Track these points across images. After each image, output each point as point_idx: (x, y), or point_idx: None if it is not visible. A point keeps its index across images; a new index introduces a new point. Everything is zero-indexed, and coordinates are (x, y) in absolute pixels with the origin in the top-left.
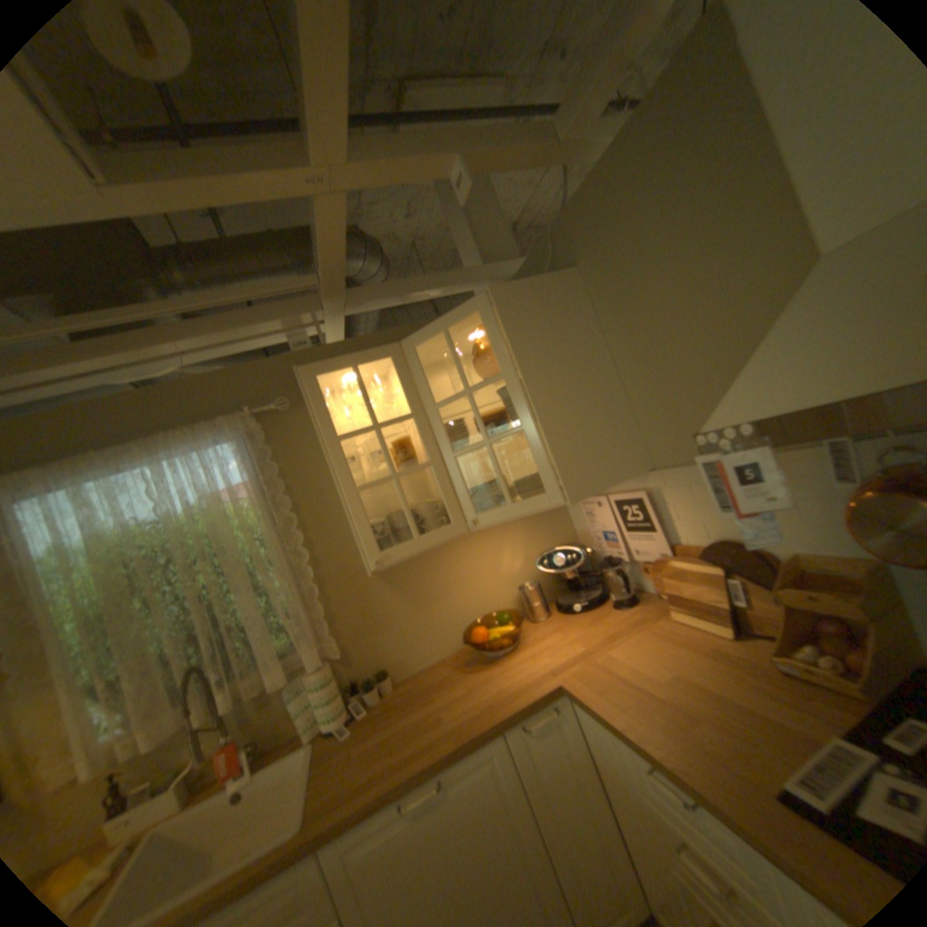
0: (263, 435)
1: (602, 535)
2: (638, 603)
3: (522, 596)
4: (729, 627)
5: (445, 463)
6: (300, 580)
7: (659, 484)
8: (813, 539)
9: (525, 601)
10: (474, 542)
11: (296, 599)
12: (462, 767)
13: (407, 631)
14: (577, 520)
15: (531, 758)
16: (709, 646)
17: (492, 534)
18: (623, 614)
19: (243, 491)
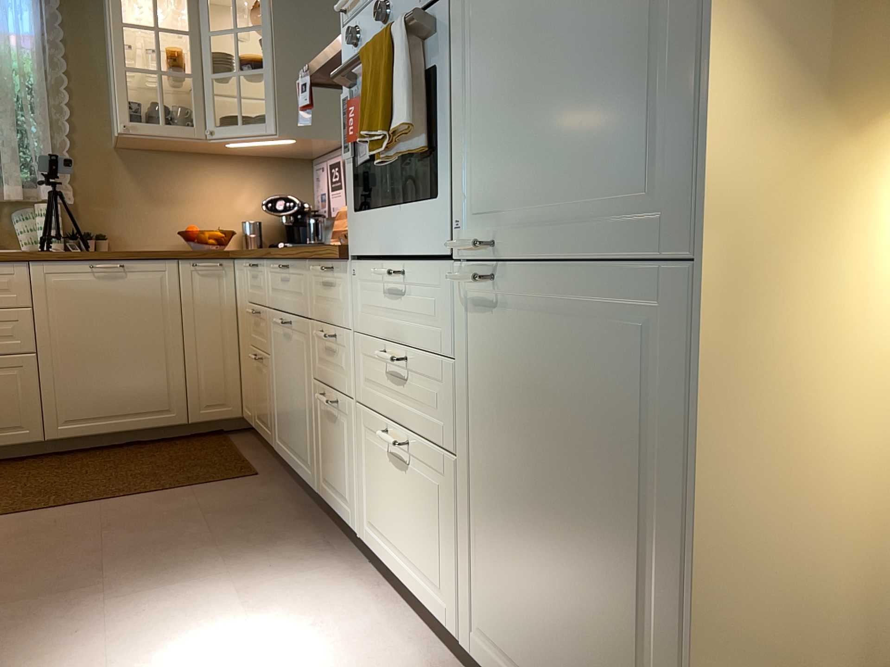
0: (59, 3)
1: (320, 196)
2: None
3: (245, 233)
4: None
5: (205, 82)
6: (55, 135)
7: None
8: None
9: (246, 237)
10: (218, 172)
11: (50, 142)
12: (142, 264)
13: (134, 216)
14: (316, 192)
15: (192, 283)
16: None
17: (237, 173)
18: None
19: (28, 41)
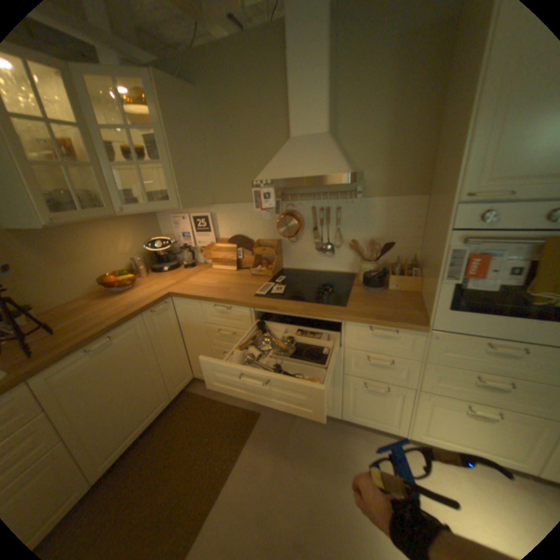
0: None
1: (181, 234)
2: (196, 265)
3: (130, 265)
4: (235, 265)
5: (100, 168)
6: None
7: (215, 210)
8: (265, 233)
9: (132, 267)
10: (101, 228)
11: None
12: (121, 328)
13: (46, 280)
14: (164, 227)
15: (153, 323)
16: (228, 272)
17: (113, 226)
18: (190, 269)
19: None
